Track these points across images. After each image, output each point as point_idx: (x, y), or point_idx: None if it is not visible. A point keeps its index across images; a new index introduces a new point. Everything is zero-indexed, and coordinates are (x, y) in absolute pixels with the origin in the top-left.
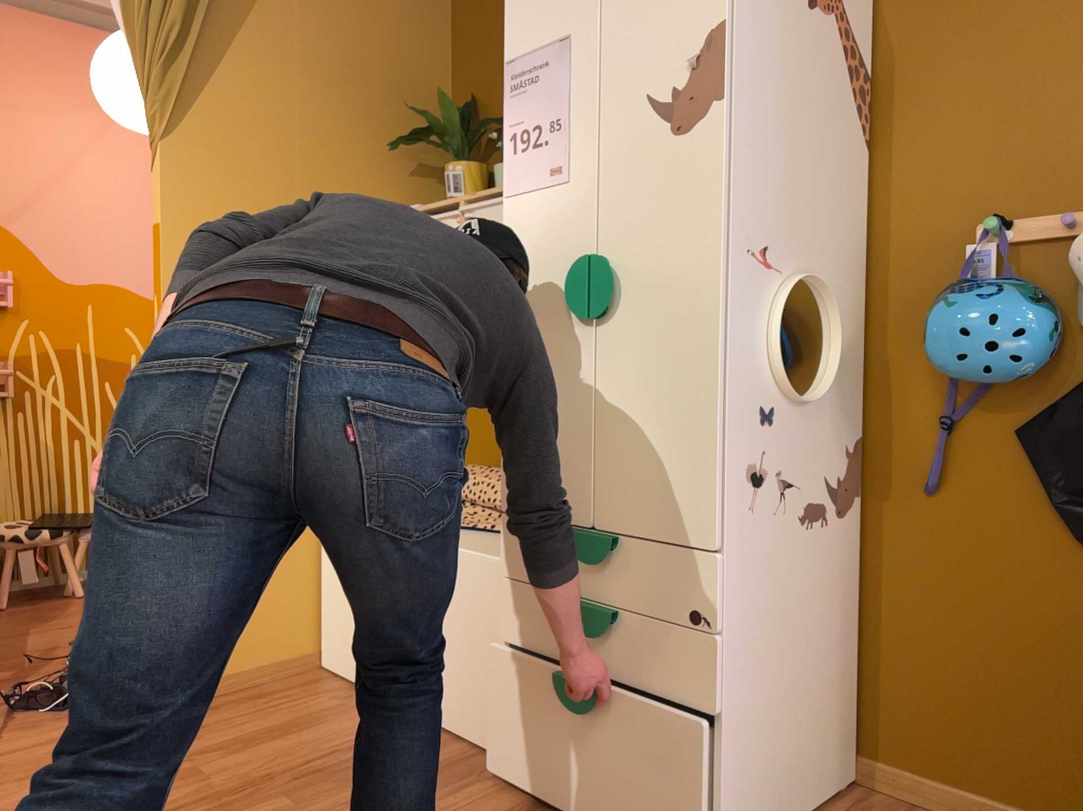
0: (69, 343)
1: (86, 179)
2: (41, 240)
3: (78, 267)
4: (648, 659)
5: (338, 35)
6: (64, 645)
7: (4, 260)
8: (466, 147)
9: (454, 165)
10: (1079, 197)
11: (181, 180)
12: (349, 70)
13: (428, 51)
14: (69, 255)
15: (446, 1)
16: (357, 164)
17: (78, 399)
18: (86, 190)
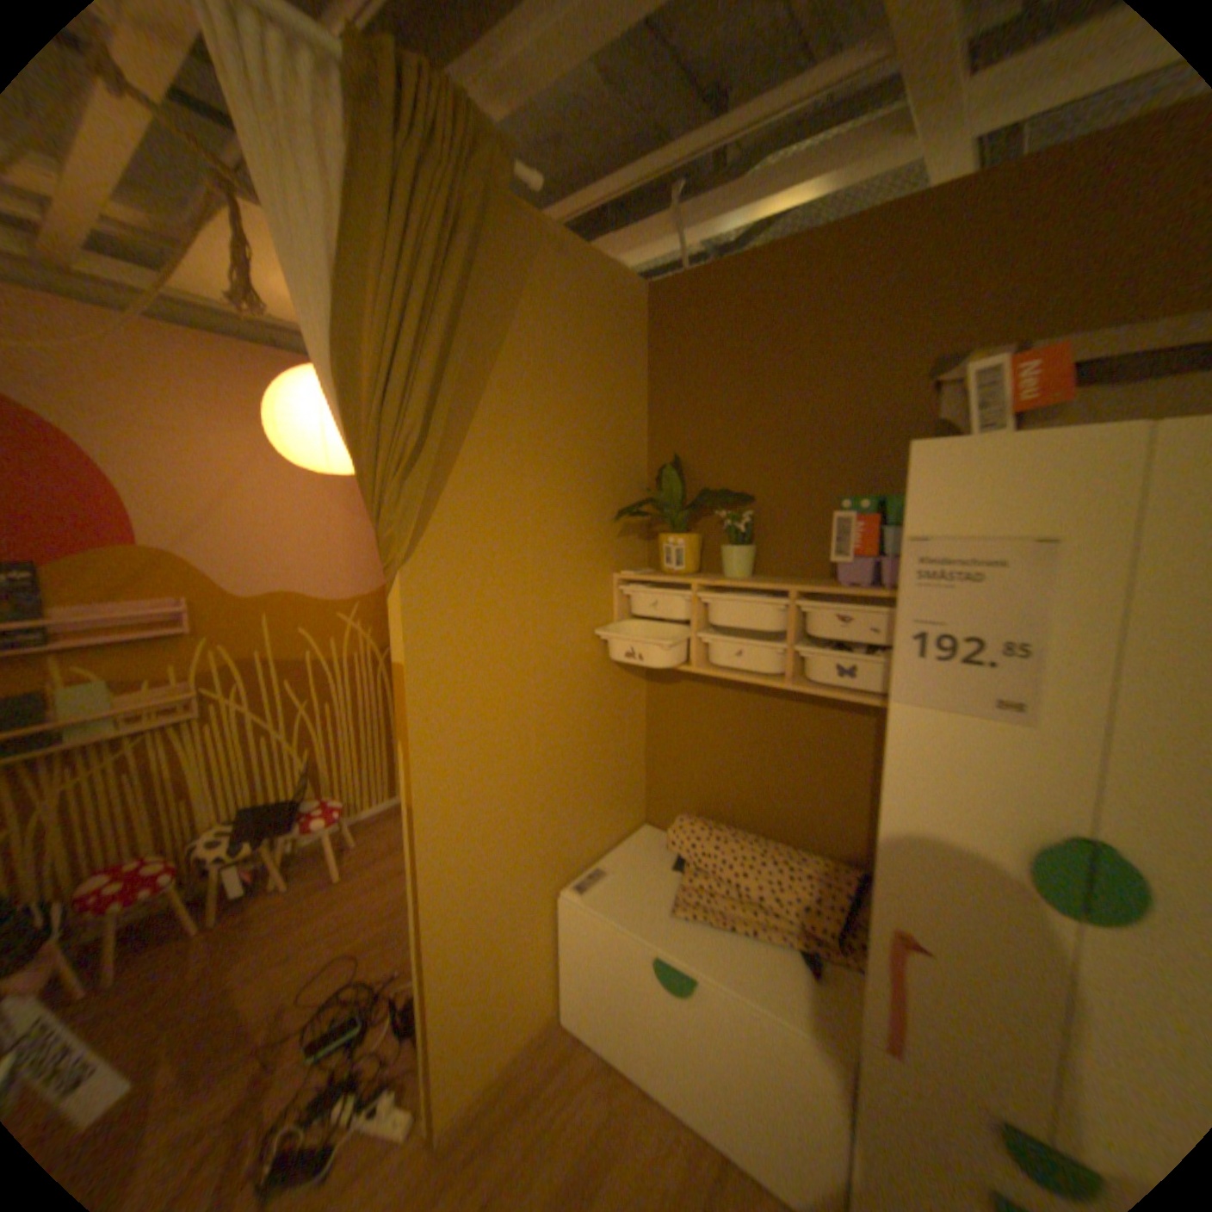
0: (246, 653)
1: (247, 494)
2: (207, 560)
3: (246, 580)
4: None
5: (559, 403)
6: (291, 1003)
7: (171, 585)
8: (686, 518)
9: (672, 535)
10: None
11: (421, 607)
12: (569, 439)
13: (630, 406)
14: (237, 570)
15: (642, 351)
16: (577, 539)
17: (258, 702)
18: (248, 505)
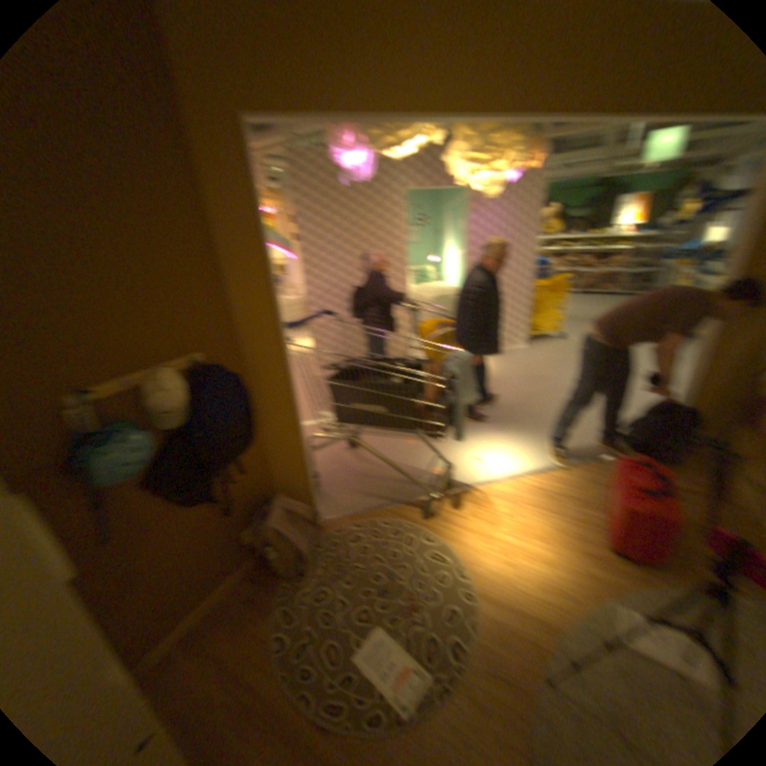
0: None
1: None
2: None
3: None
4: None
5: None
6: None
7: None
8: None
9: None
10: (113, 368)
11: None
12: None
13: None
14: None
15: None
16: None
17: None
18: None
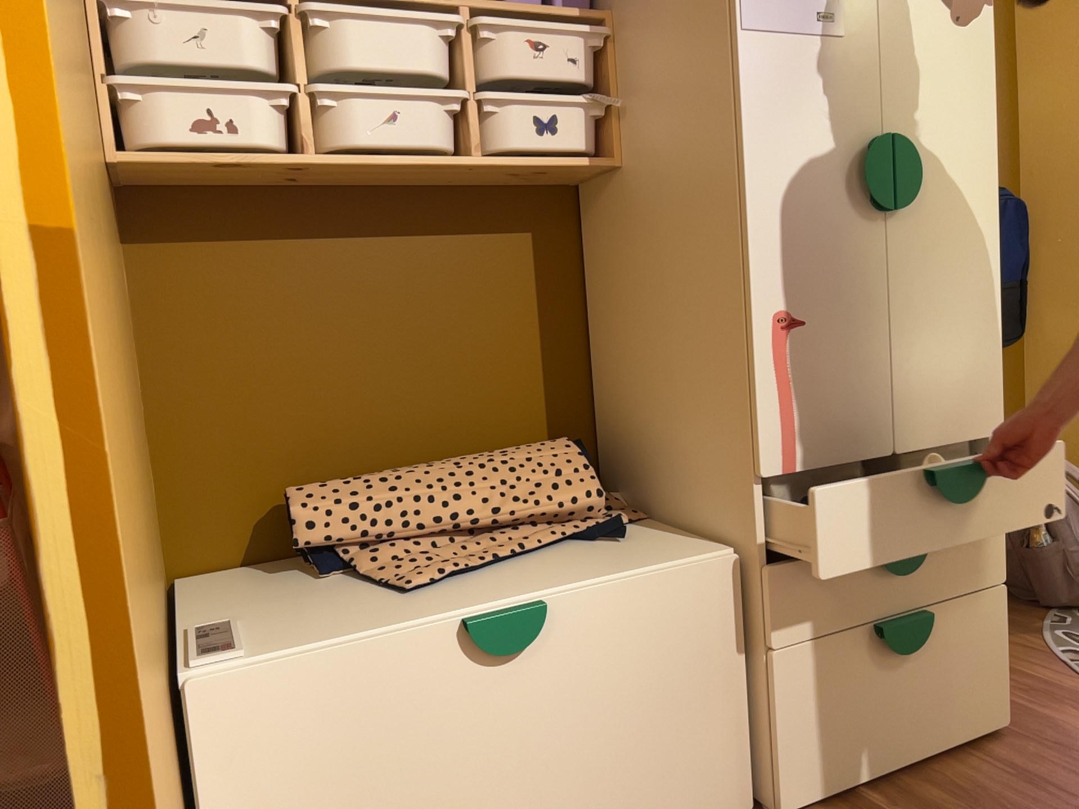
0: None
1: None
2: None
3: None
4: (952, 563)
5: None
6: None
7: None
8: None
9: None
10: None
11: None
12: None
13: None
14: None
15: None
16: None
17: None
18: None
